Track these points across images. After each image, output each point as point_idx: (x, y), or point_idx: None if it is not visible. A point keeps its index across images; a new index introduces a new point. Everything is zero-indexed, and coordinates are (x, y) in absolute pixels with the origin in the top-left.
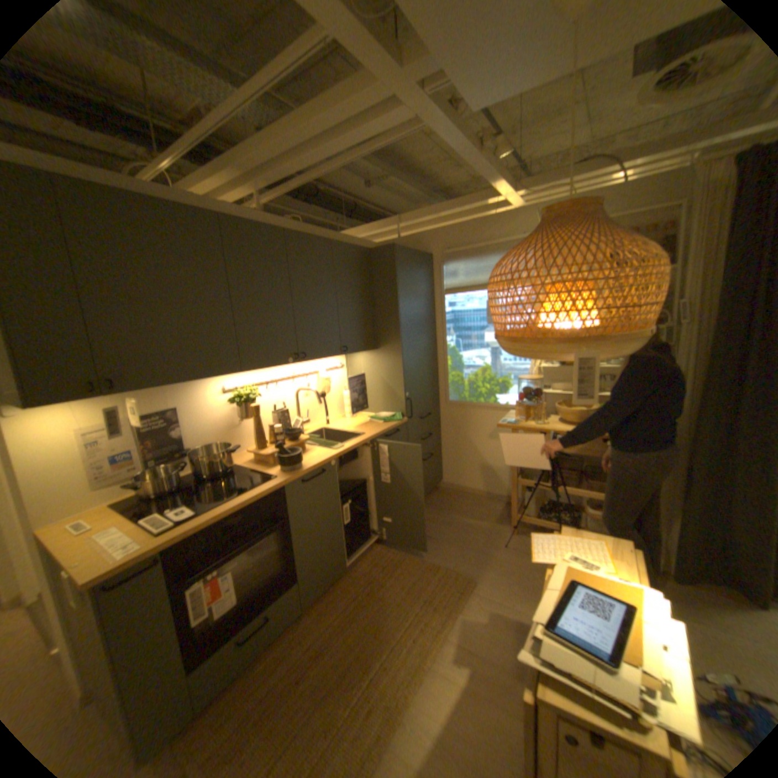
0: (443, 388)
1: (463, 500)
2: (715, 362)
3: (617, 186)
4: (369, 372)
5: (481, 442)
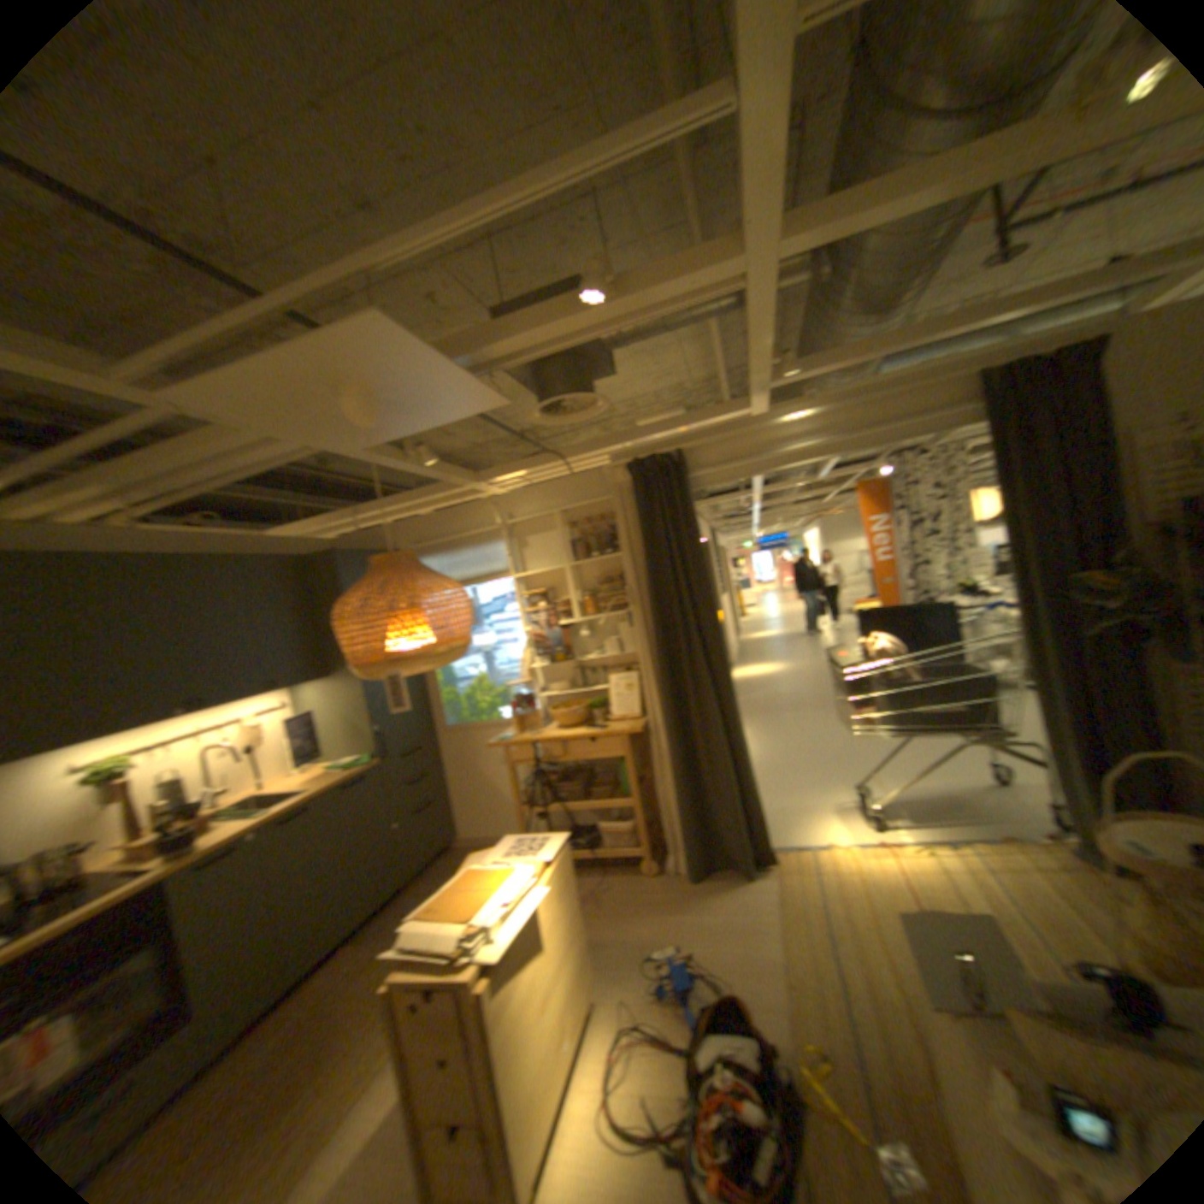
0: (440, 711)
1: None
2: (662, 643)
3: (567, 481)
4: (326, 708)
5: (495, 772)
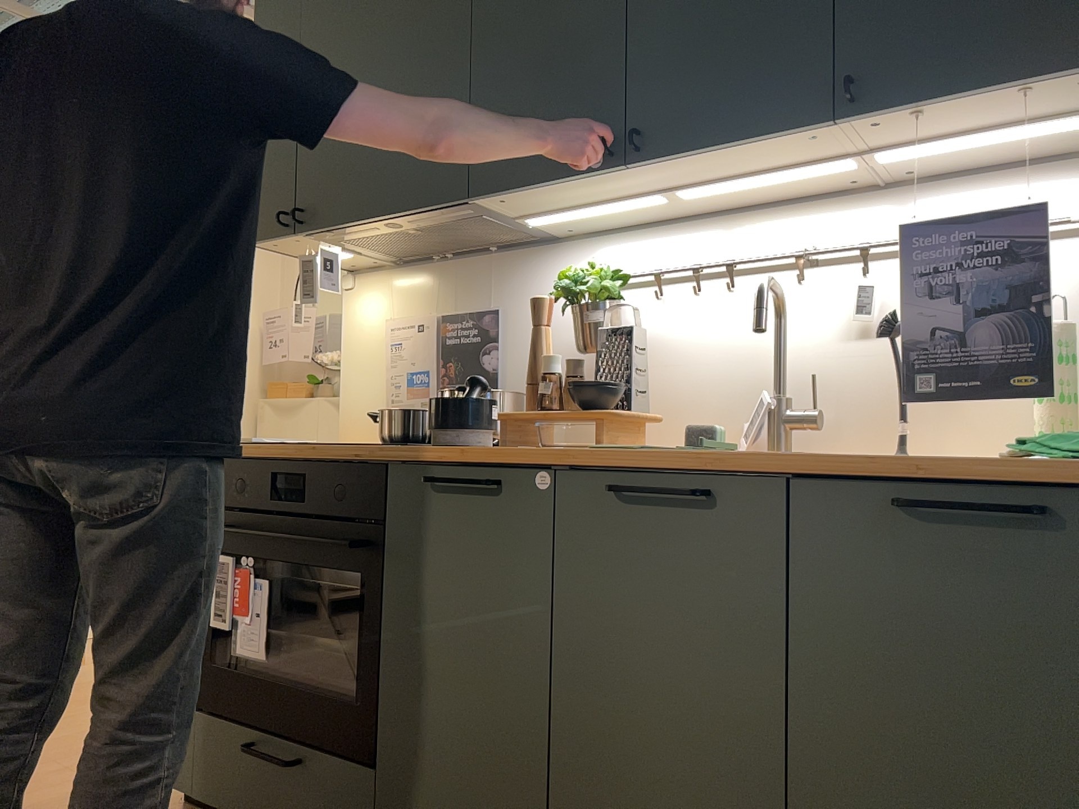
0: None
1: None
2: None
3: None
4: None
5: None
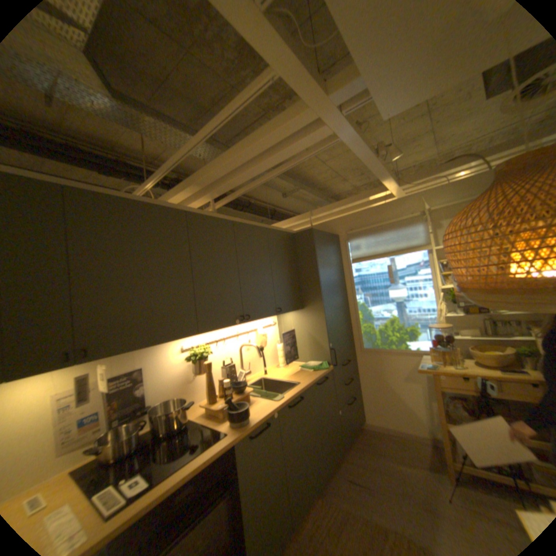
0: (358, 337)
1: (389, 444)
2: None
3: (484, 173)
4: (297, 327)
5: (398, 385)
